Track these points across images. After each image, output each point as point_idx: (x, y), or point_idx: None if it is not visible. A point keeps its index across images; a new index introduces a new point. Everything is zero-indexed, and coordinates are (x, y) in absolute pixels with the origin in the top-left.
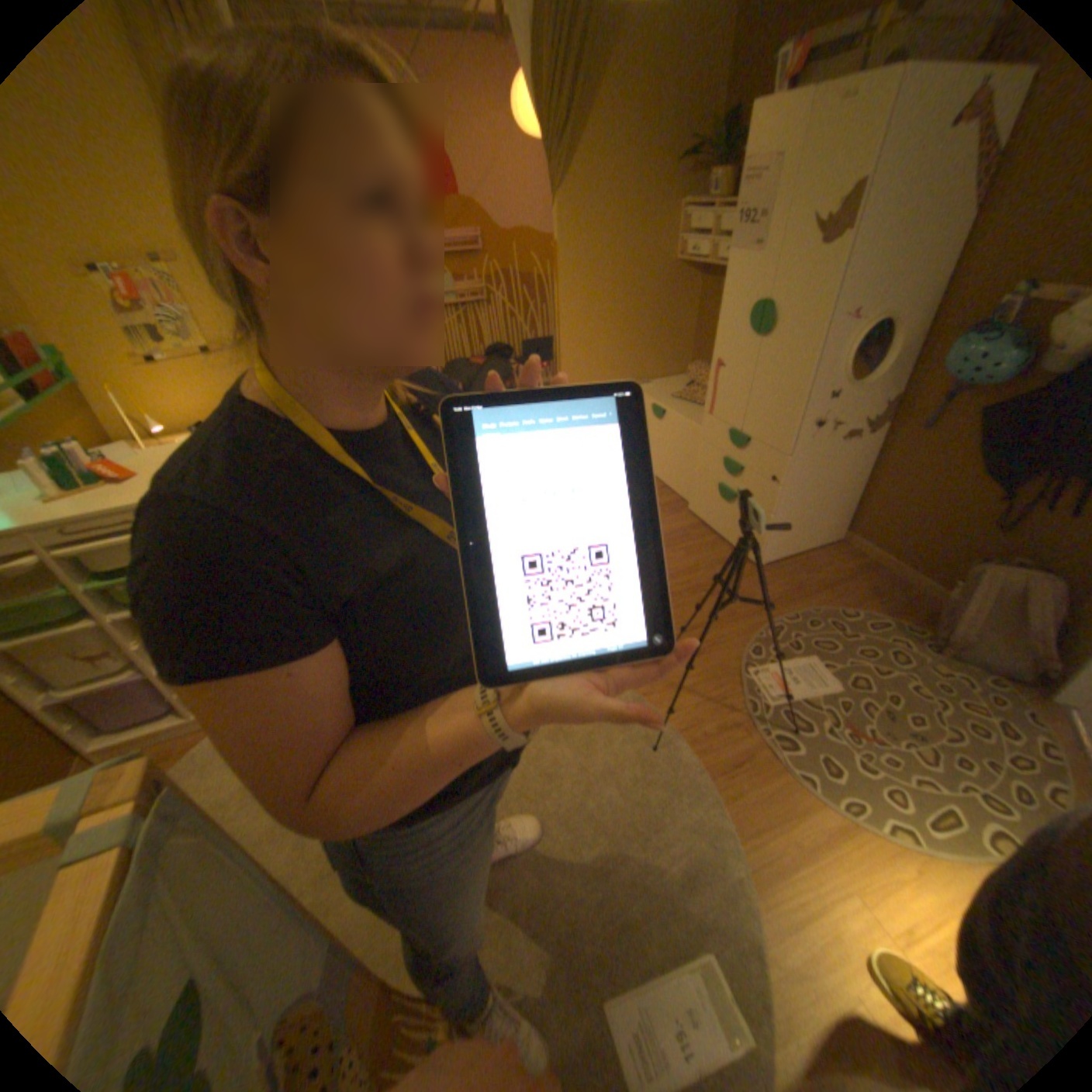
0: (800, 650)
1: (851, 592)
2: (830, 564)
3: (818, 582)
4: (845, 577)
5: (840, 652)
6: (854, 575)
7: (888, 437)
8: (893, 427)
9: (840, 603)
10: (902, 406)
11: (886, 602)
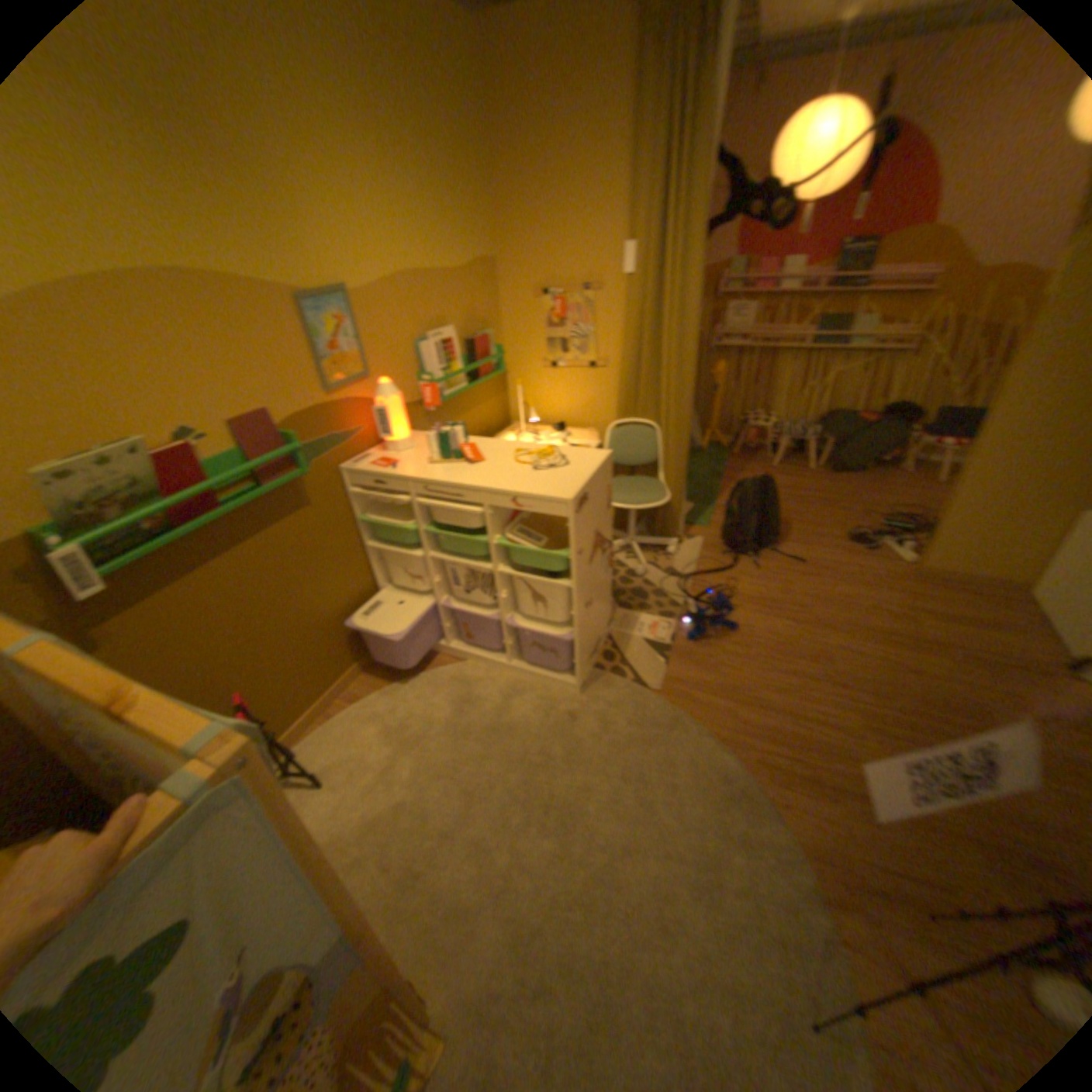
0: None
1: None
2: None
3: None
4: None
5: None
6: None
7: None
8: None
9: None
10: None
11: None
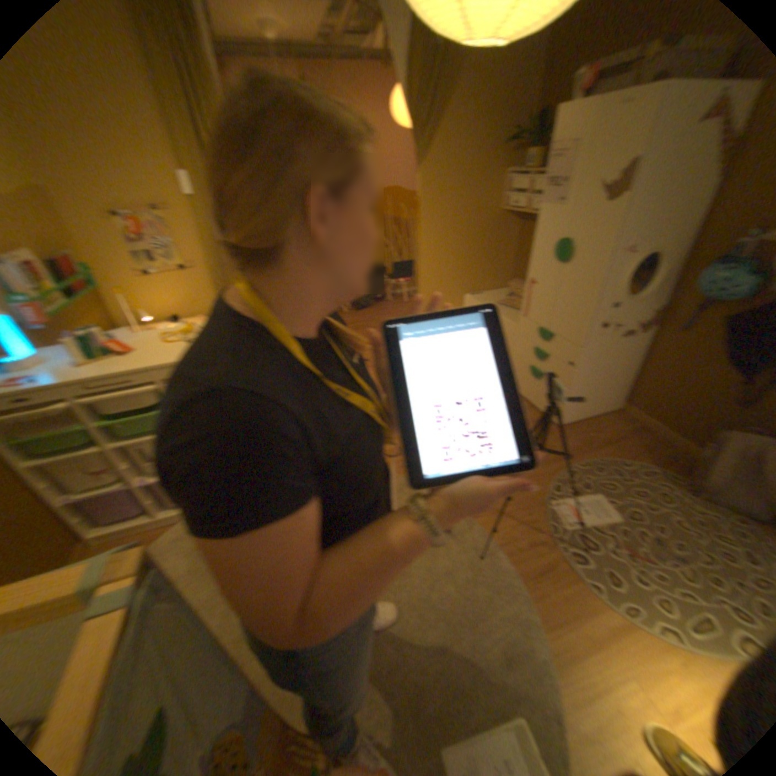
0: (589, 489)
1: (627, 447)
2: (612, 426)
3: (602, 439)
4: (622, 436)
5: (620, 491)
6: (629, 435)
7: (655, 336)
8: (658, 329)
9: (619, 455)
10: (665, 313)
11: (654, 456)
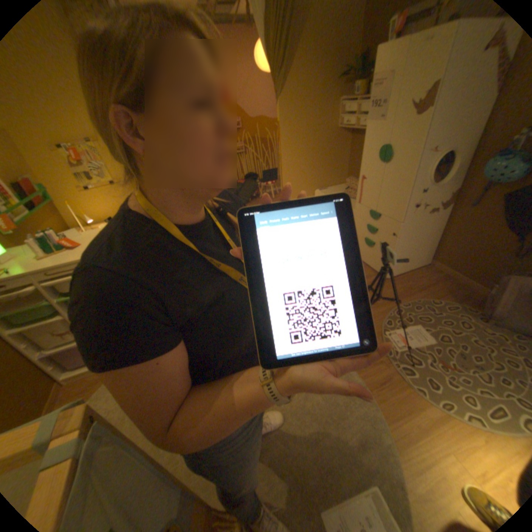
0: (412, 322)
1: (436, 291)
2: (424, 277)
3: (418, 286)
4: (432, 283)
5: (433, 322)
6: (437, 282)
7: (453, 211)
8: (455, 206)
9: (431, 297)
10: (460, 195)
11: (455, 296)
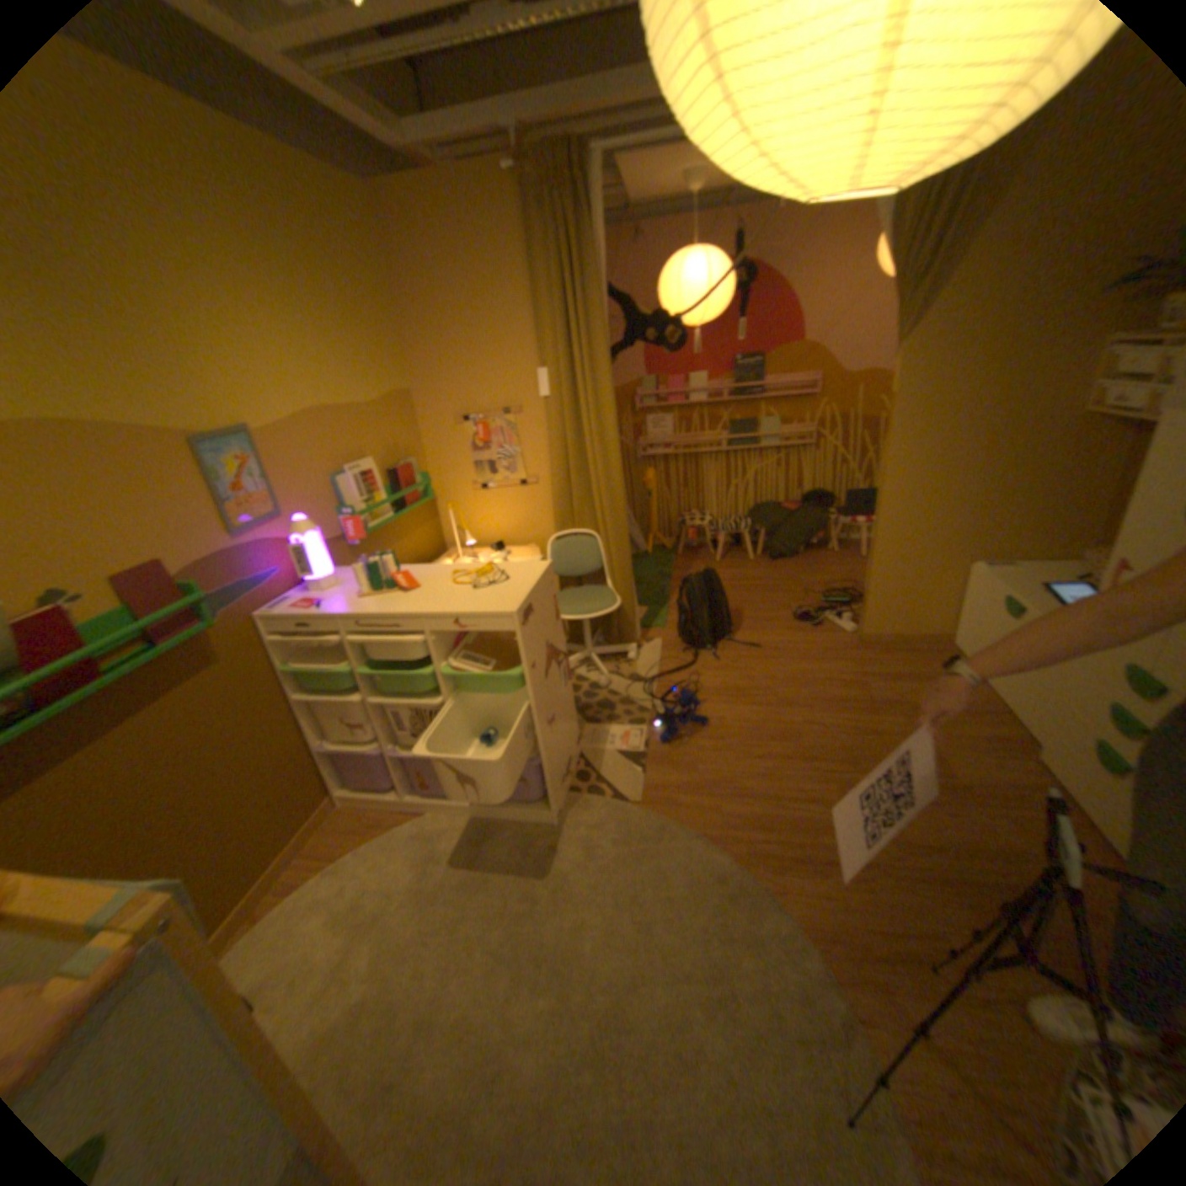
0: None
1: None
2: None
3: None
4: None
5: None
6: None
7: None
8: None
9: None
10: None
11: None
